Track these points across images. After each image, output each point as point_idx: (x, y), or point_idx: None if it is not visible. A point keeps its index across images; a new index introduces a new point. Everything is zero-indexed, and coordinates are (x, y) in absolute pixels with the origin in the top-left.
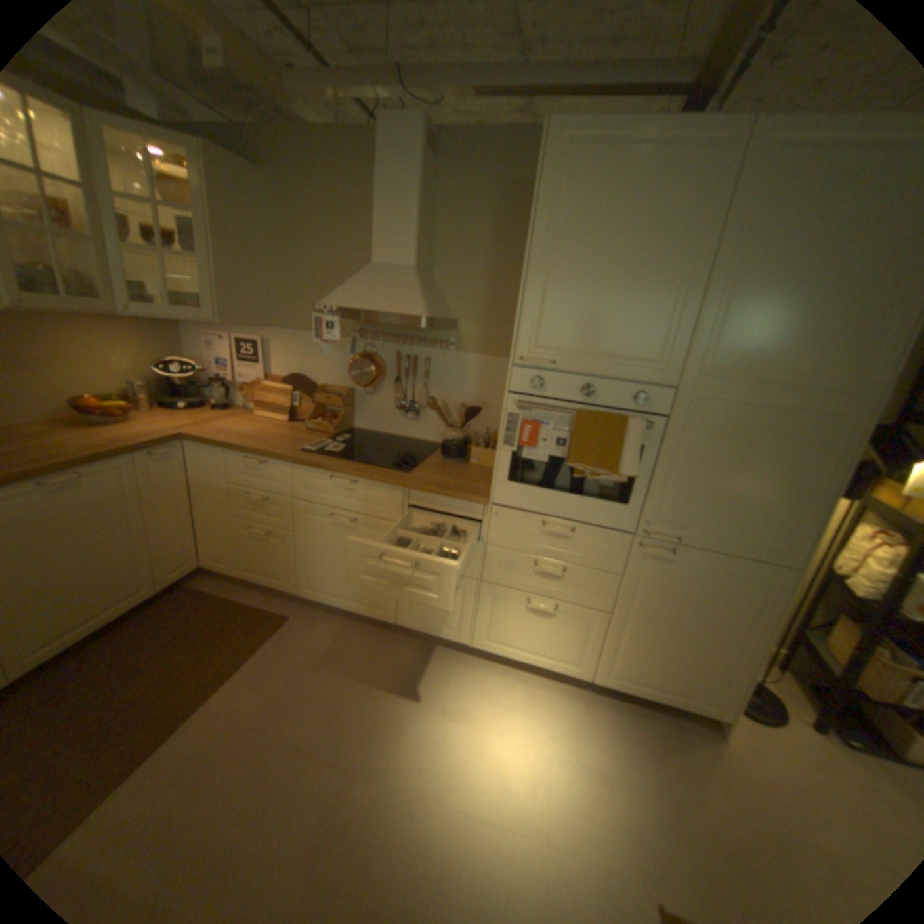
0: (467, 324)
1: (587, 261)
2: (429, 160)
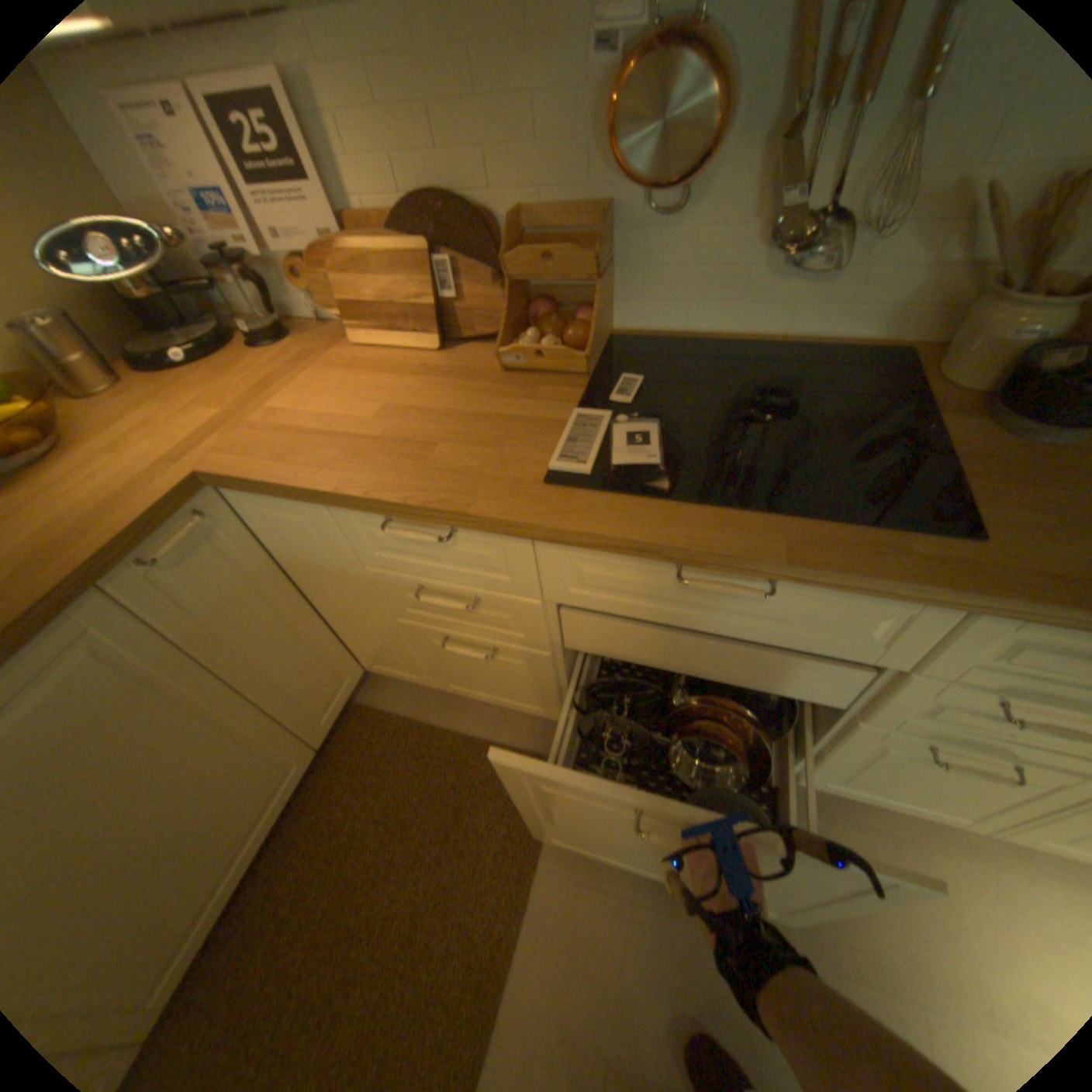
0: None
1: None
2: None
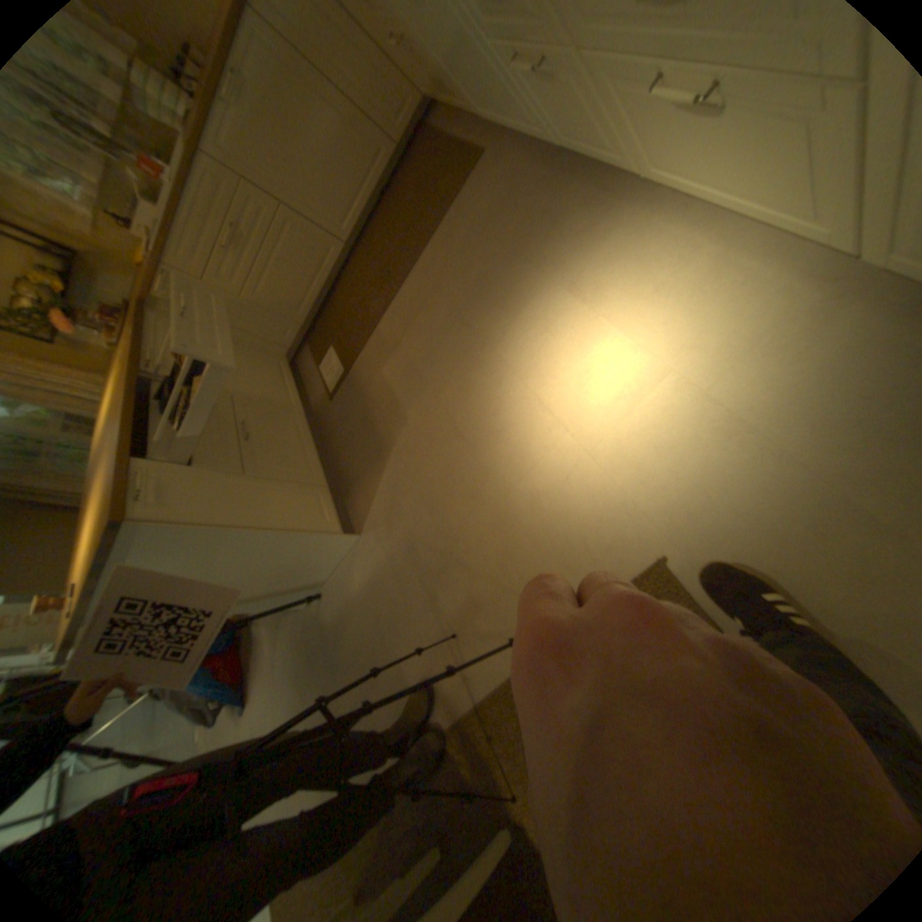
0: None
1: None
2: None
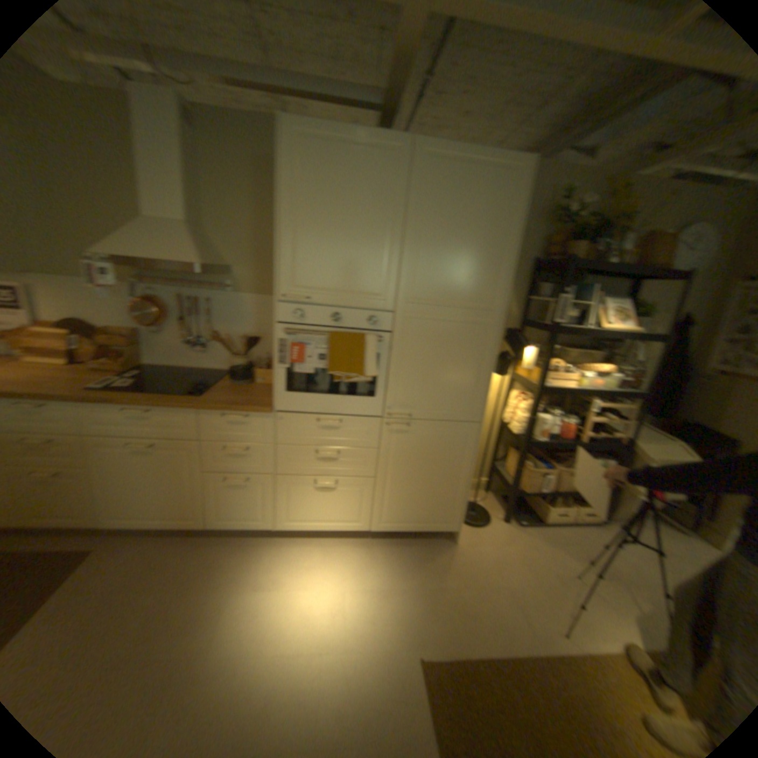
0: (236, 269)
1: (319, 224)
2: (182, 131)
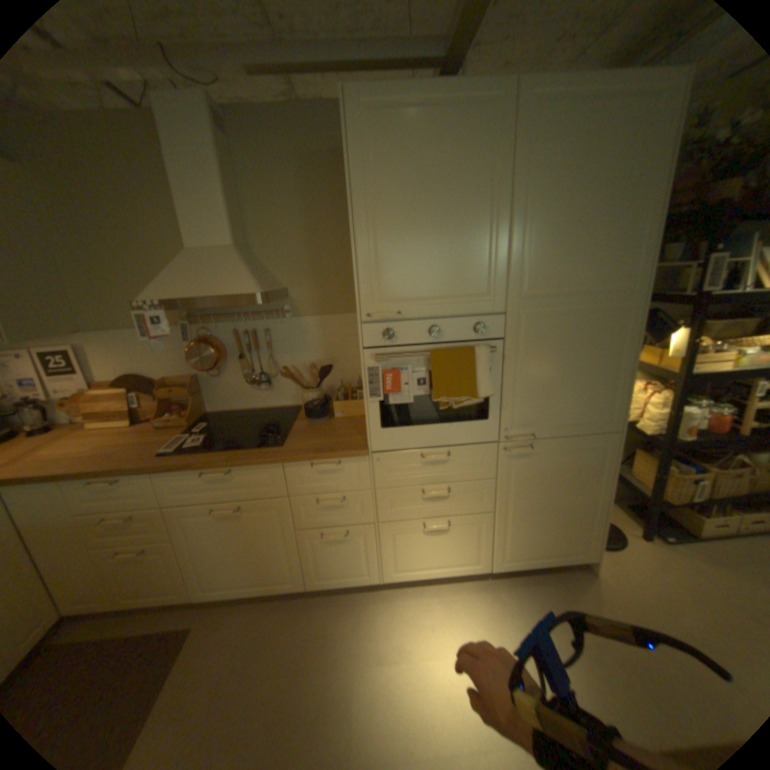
0: (297, 289)
1: (408, 216)
2: (220, 138)
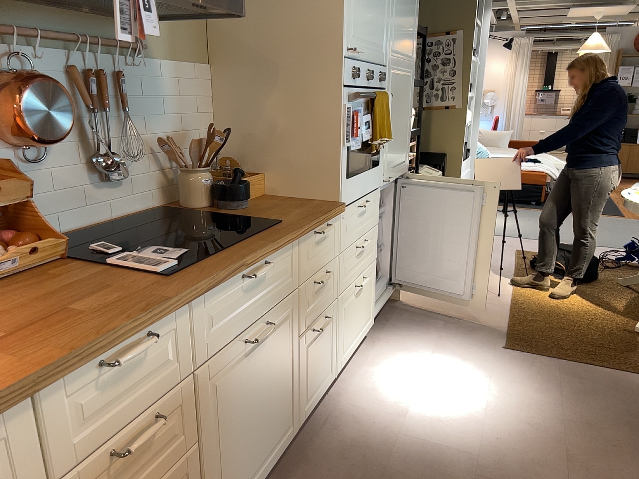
0: None
1: None
2: None
